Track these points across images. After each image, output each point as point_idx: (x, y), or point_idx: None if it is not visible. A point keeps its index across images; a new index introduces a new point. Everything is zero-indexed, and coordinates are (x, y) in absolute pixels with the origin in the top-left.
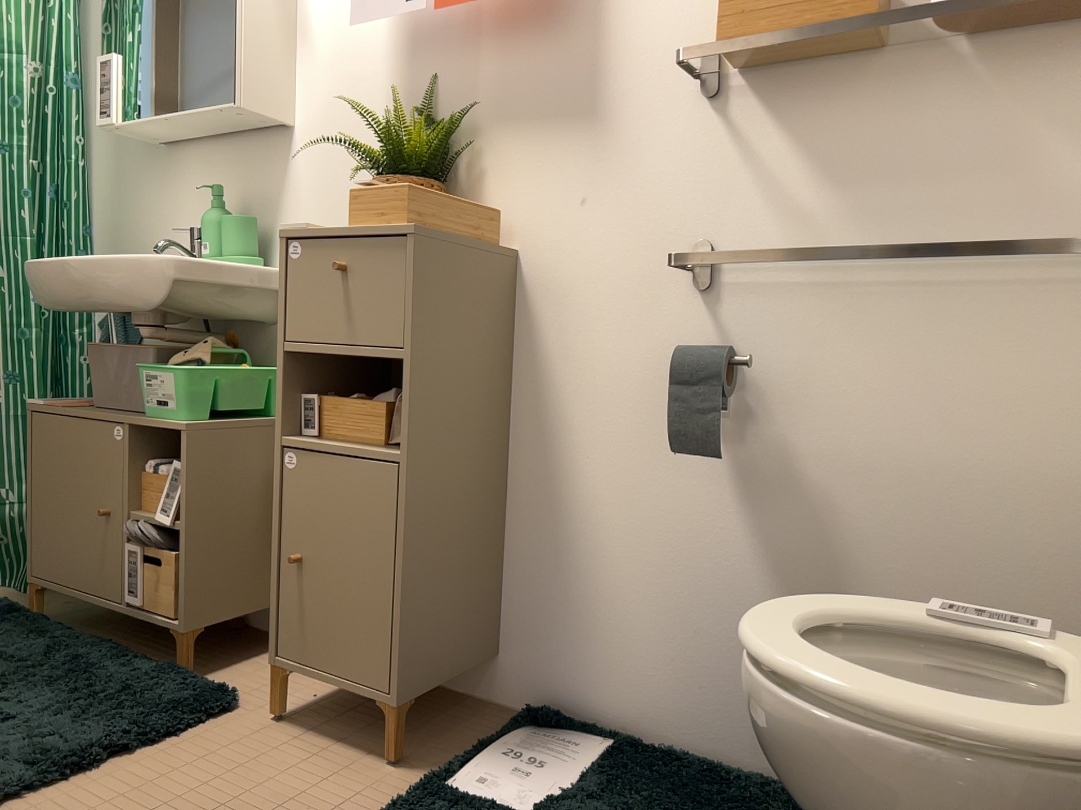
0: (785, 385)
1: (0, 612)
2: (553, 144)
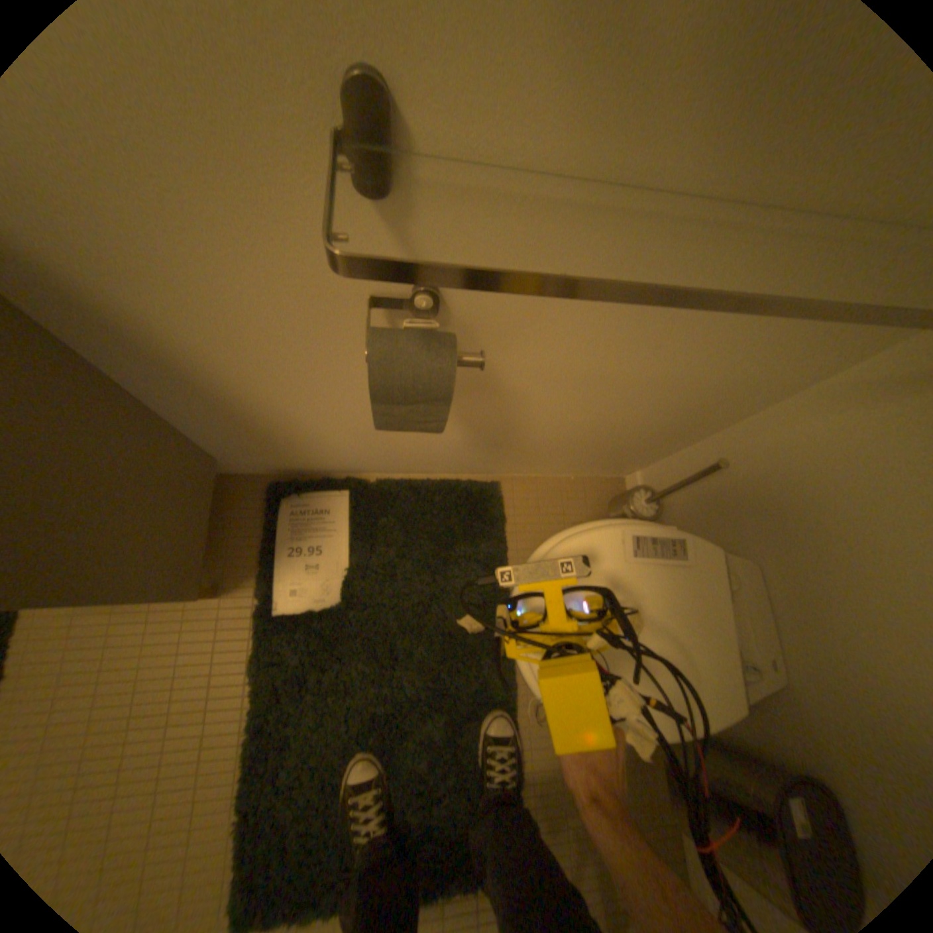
0: (507, 325)
1: None
2: None
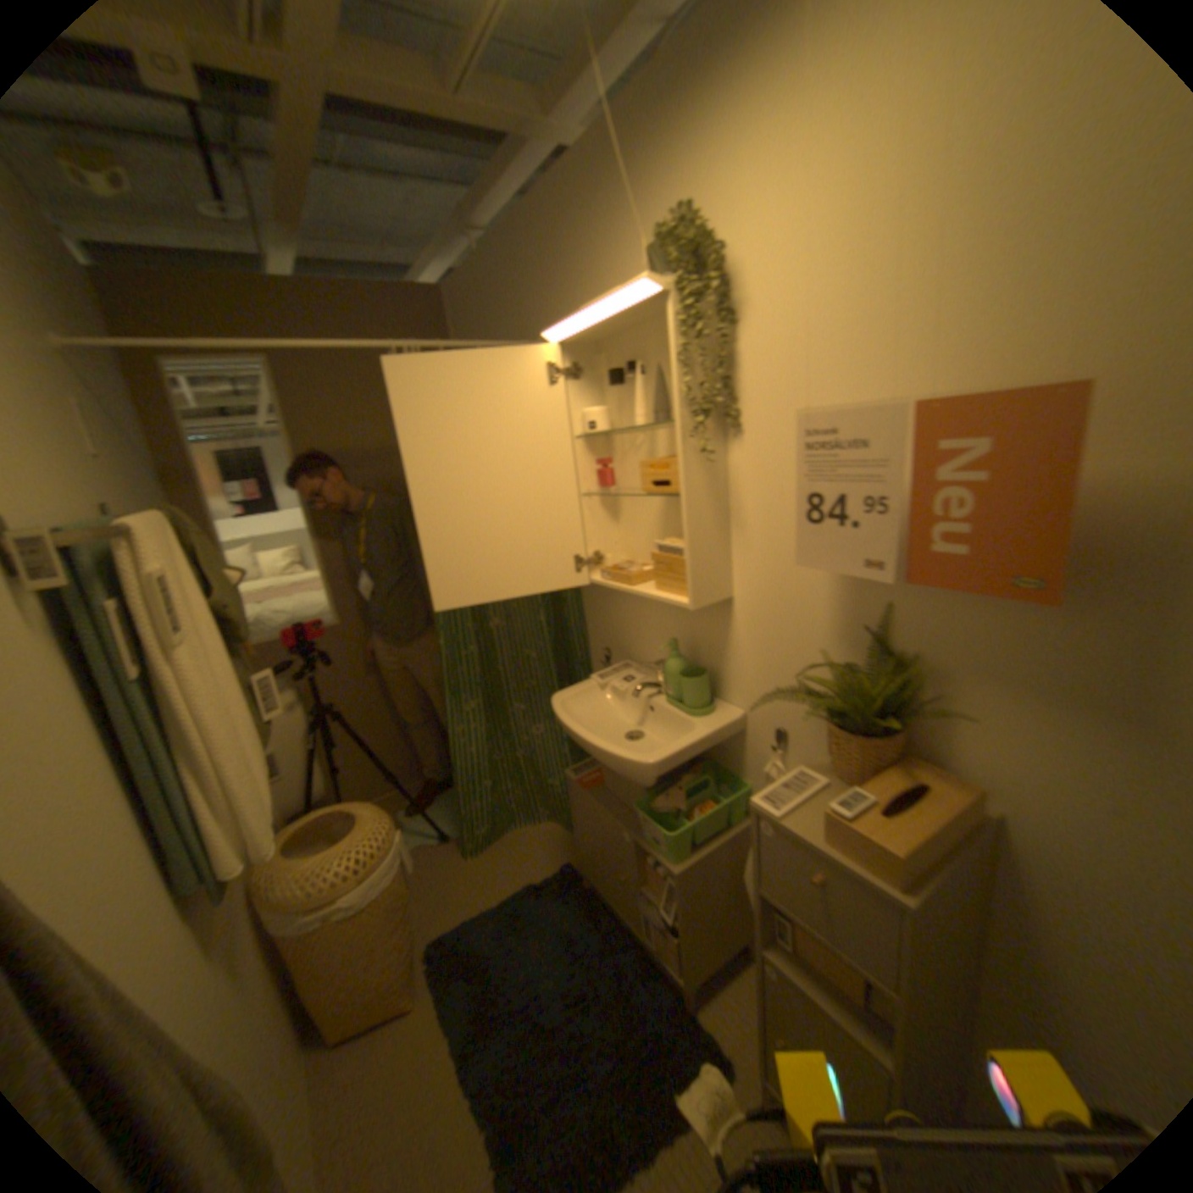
0: None
1: (562, 890)
2: (1072, 730)
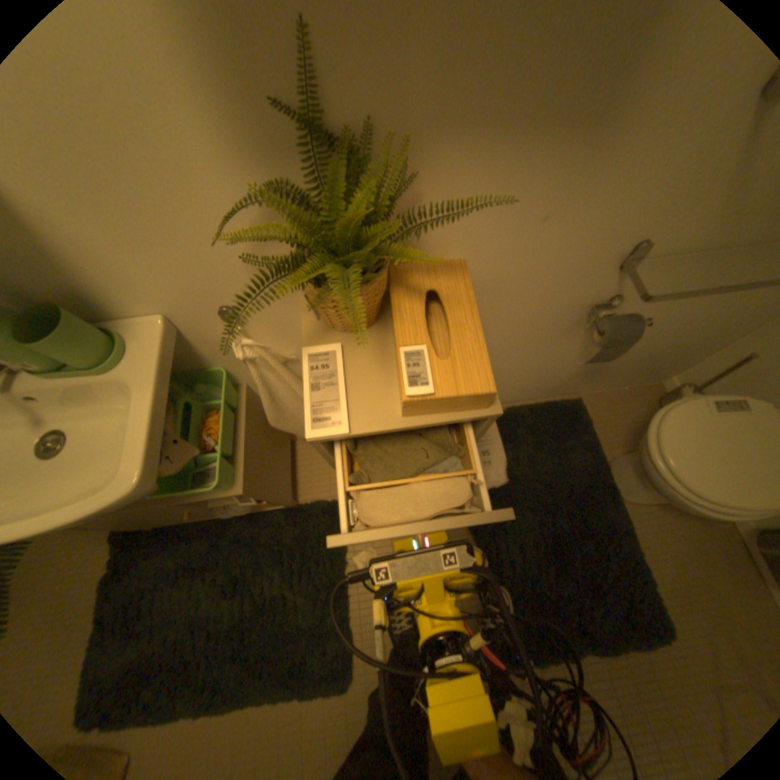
0: (643, 305)
1: (130, 552)
2: (531, 152)
